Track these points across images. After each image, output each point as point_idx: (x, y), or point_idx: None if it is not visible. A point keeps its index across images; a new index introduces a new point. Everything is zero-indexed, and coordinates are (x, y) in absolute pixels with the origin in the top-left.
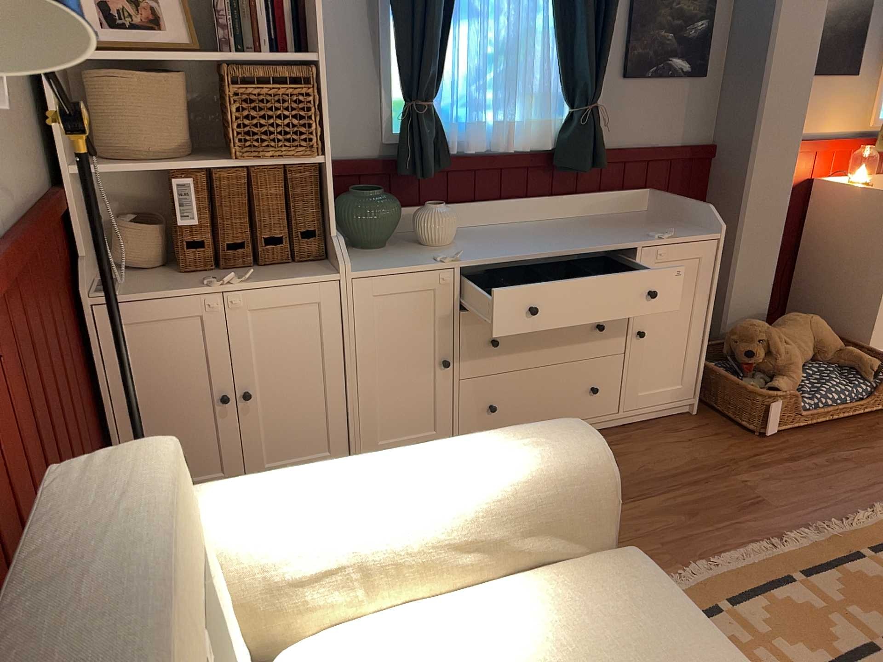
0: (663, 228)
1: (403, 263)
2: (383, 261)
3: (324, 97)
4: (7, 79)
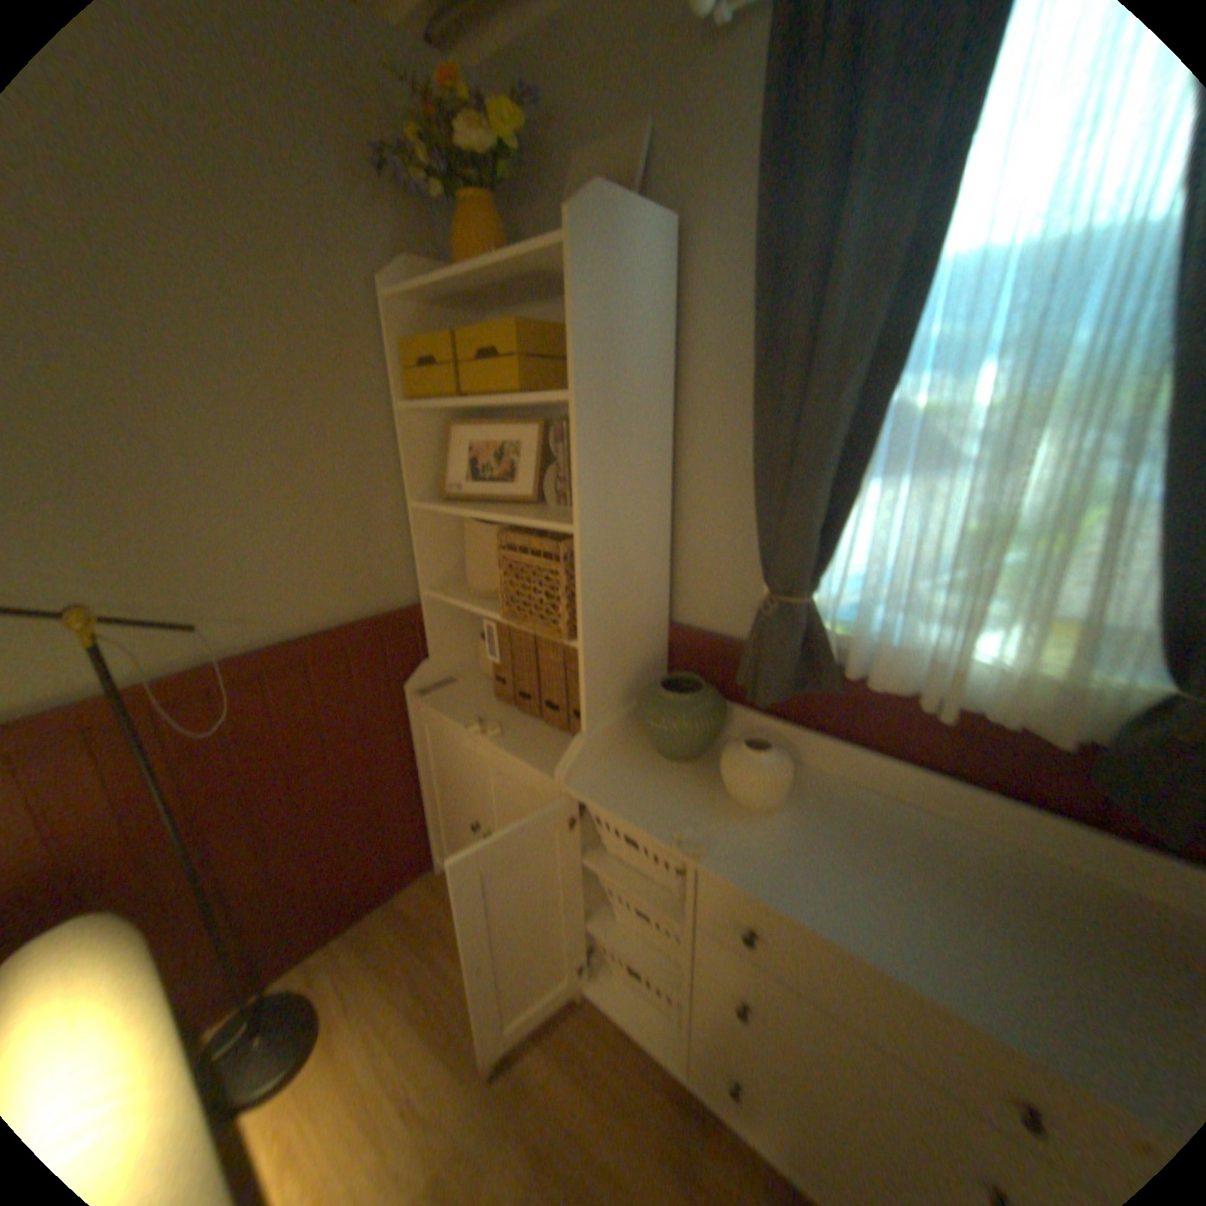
0: None
1: (641, 811)
2: (636, 790)
3: (583, 576)
4: (341, 529)
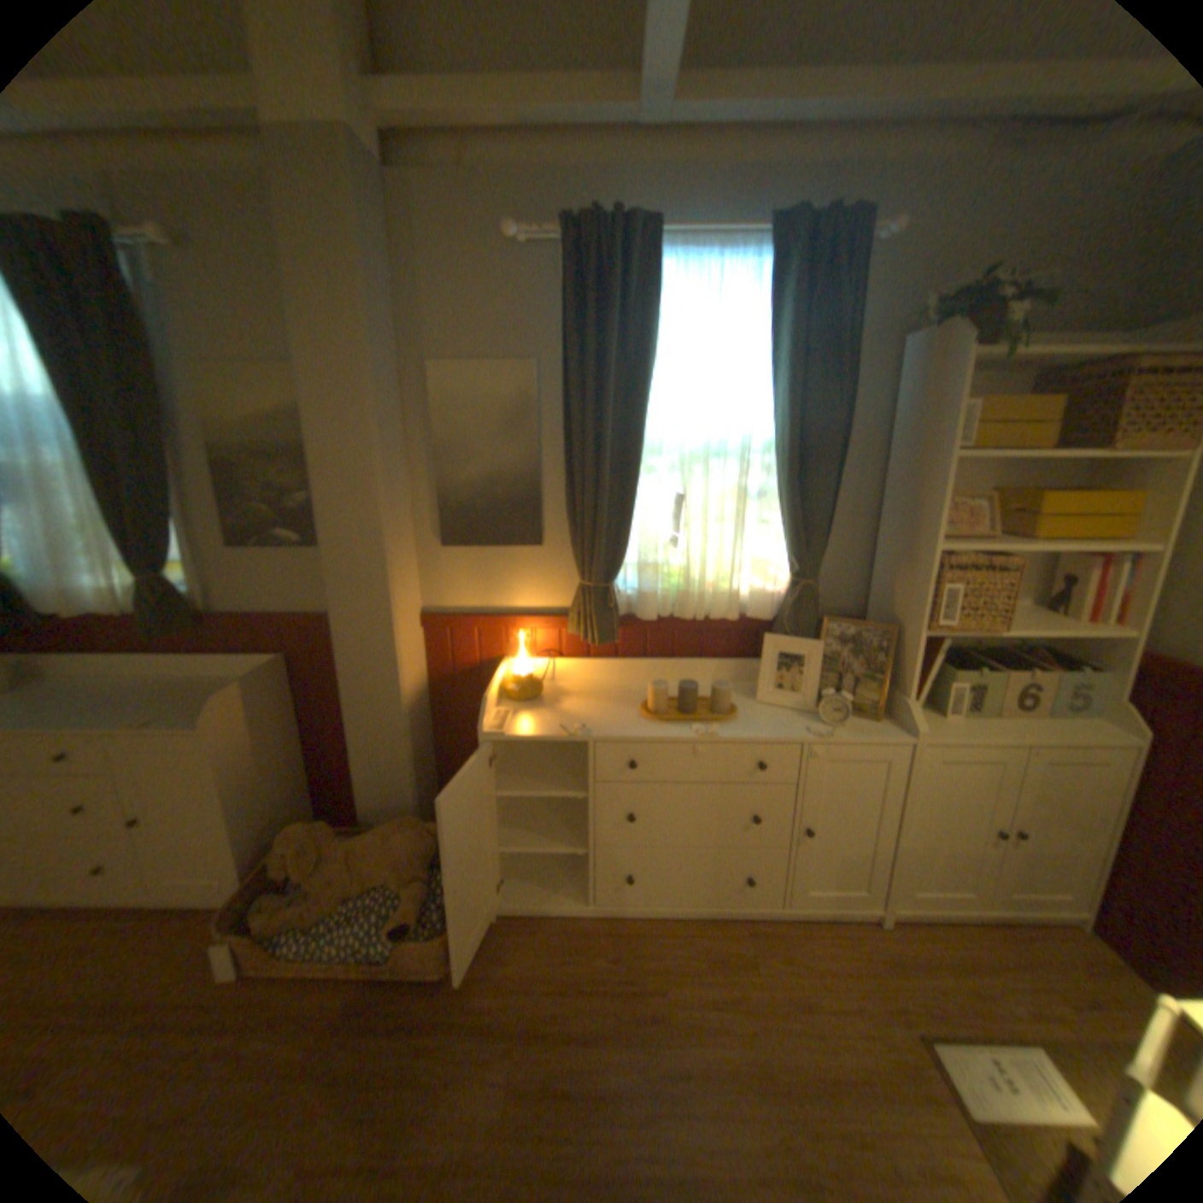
0: (189, 712)
1: None
2: None
3: None
4: None
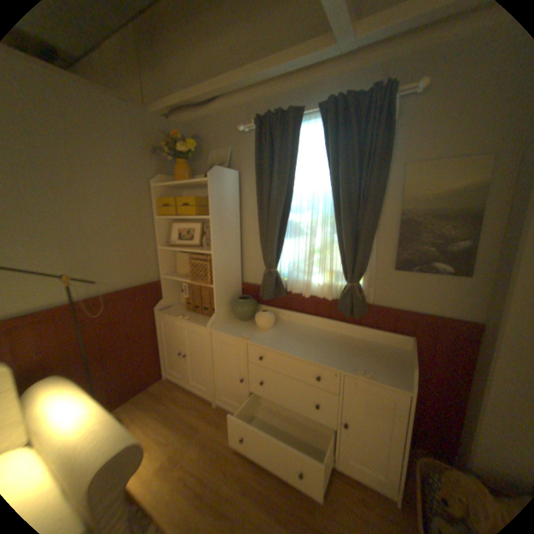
0: (384, 369)
1: (232, 332)
2: (230, 328)
3: (213, 266)
4: (135, 255)
